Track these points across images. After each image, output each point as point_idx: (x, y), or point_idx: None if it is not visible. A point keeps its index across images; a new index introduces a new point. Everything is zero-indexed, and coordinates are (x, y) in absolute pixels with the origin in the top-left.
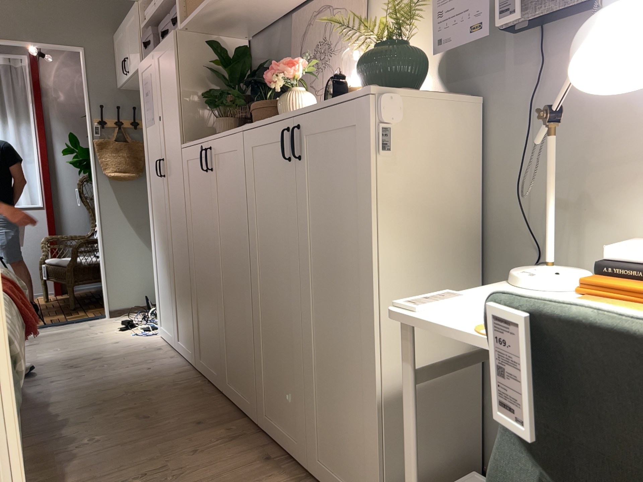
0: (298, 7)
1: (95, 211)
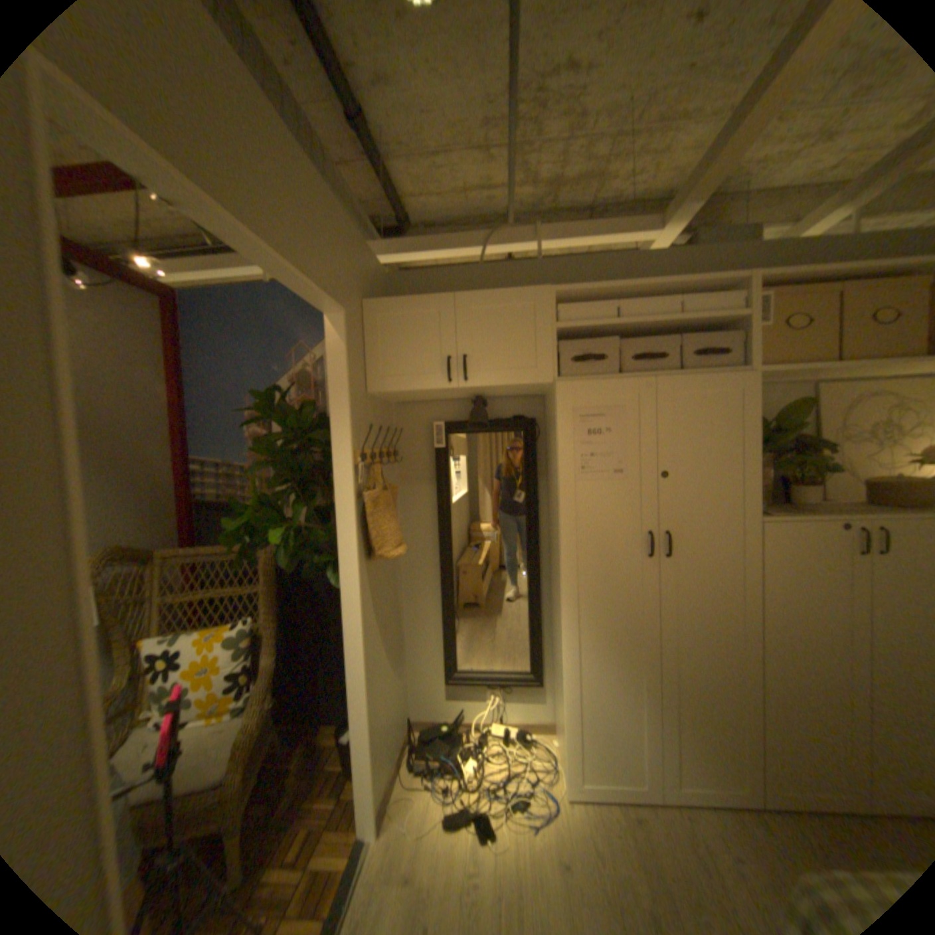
0: (837, 382)
1: (346, 636)
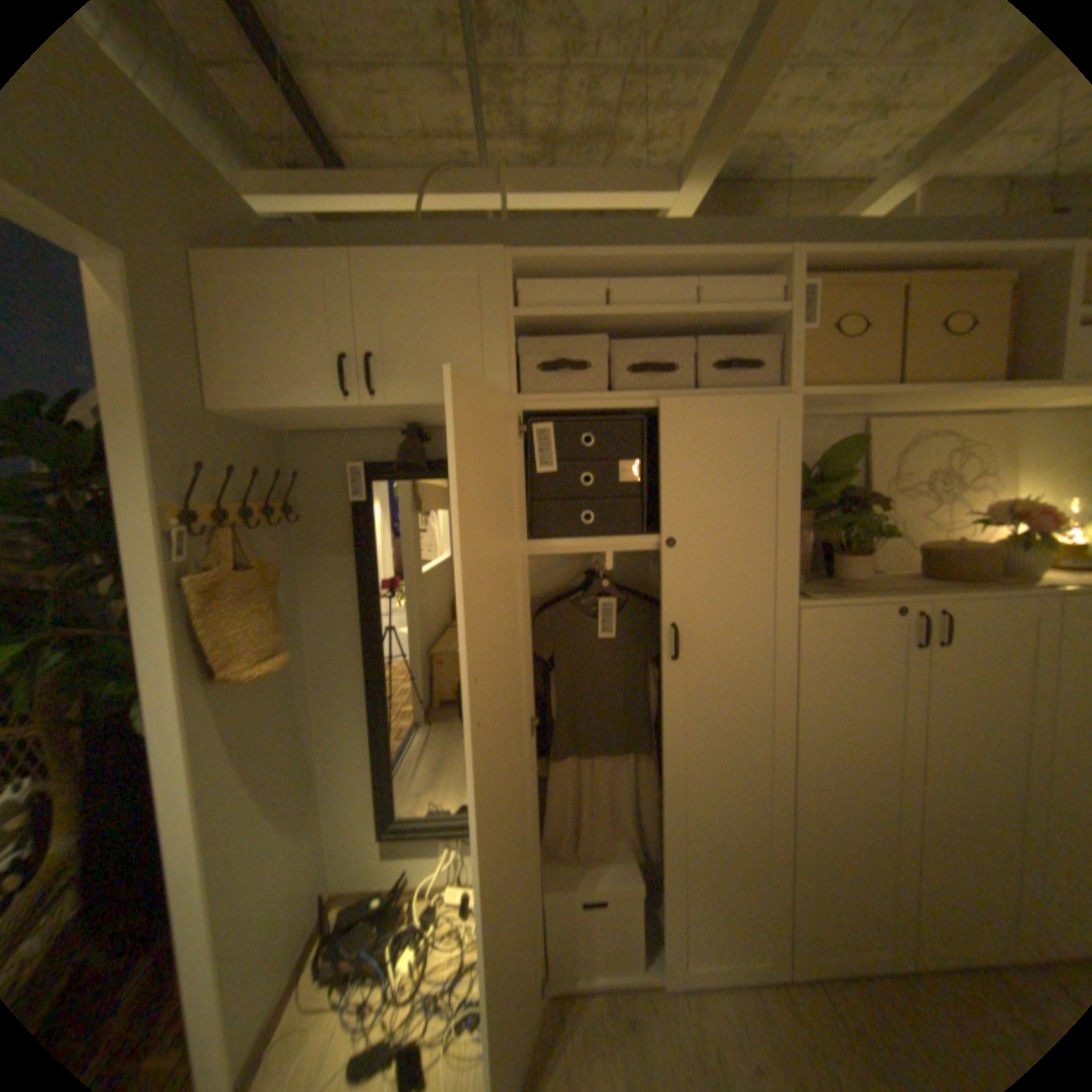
0: (892, 417)
1: (162, 816)
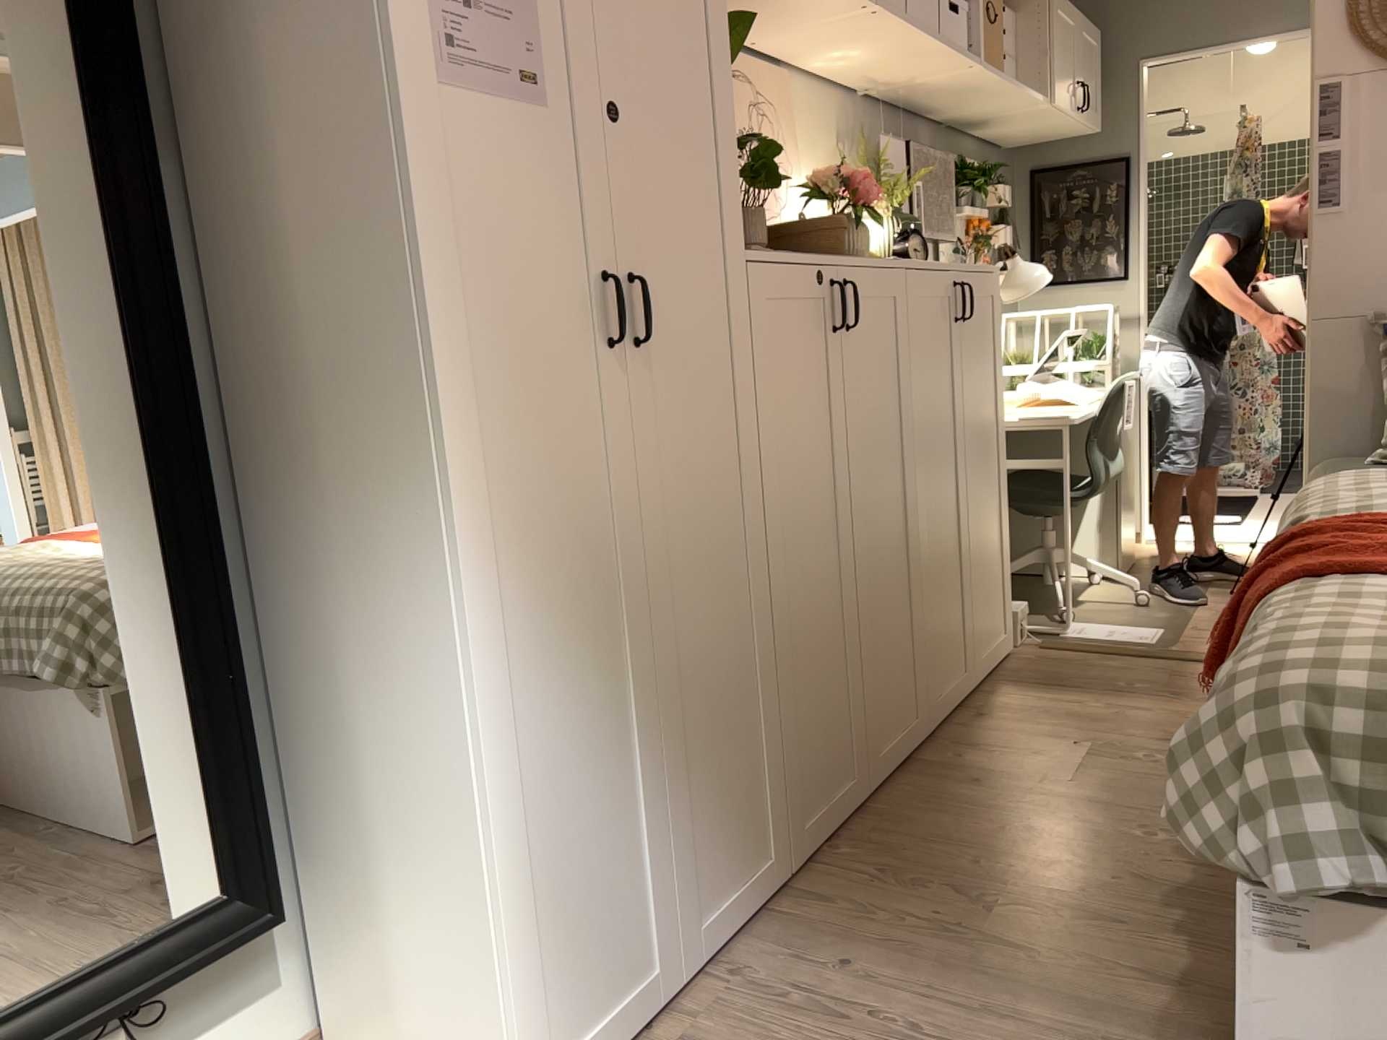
0: None
1: None
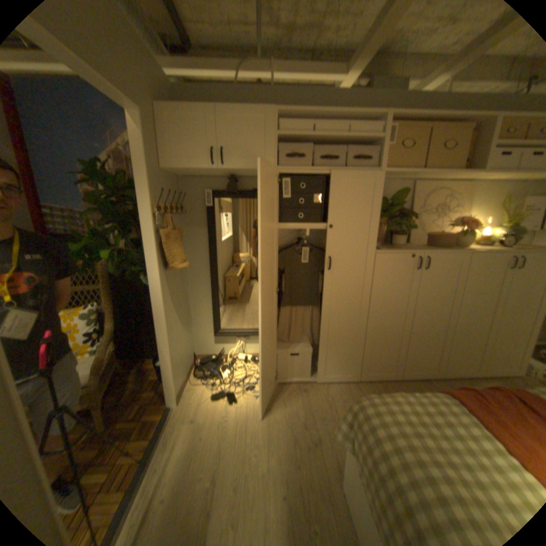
0: (425, 180)
1: (154, 310)
